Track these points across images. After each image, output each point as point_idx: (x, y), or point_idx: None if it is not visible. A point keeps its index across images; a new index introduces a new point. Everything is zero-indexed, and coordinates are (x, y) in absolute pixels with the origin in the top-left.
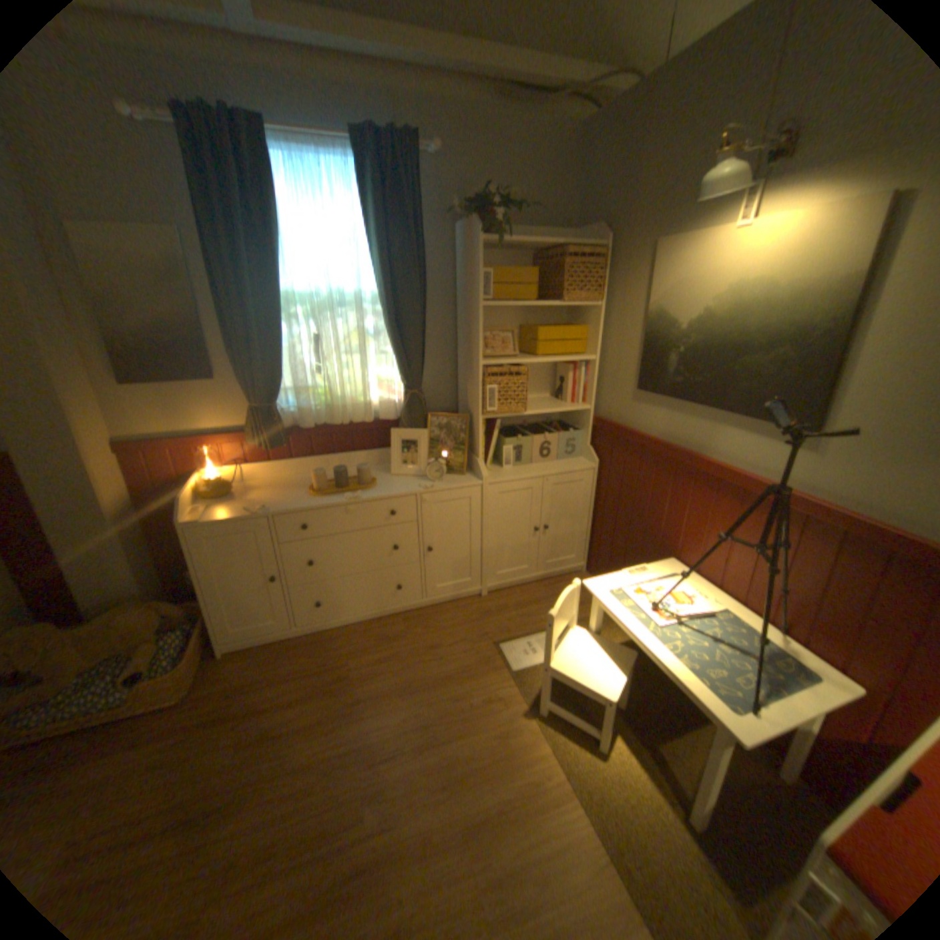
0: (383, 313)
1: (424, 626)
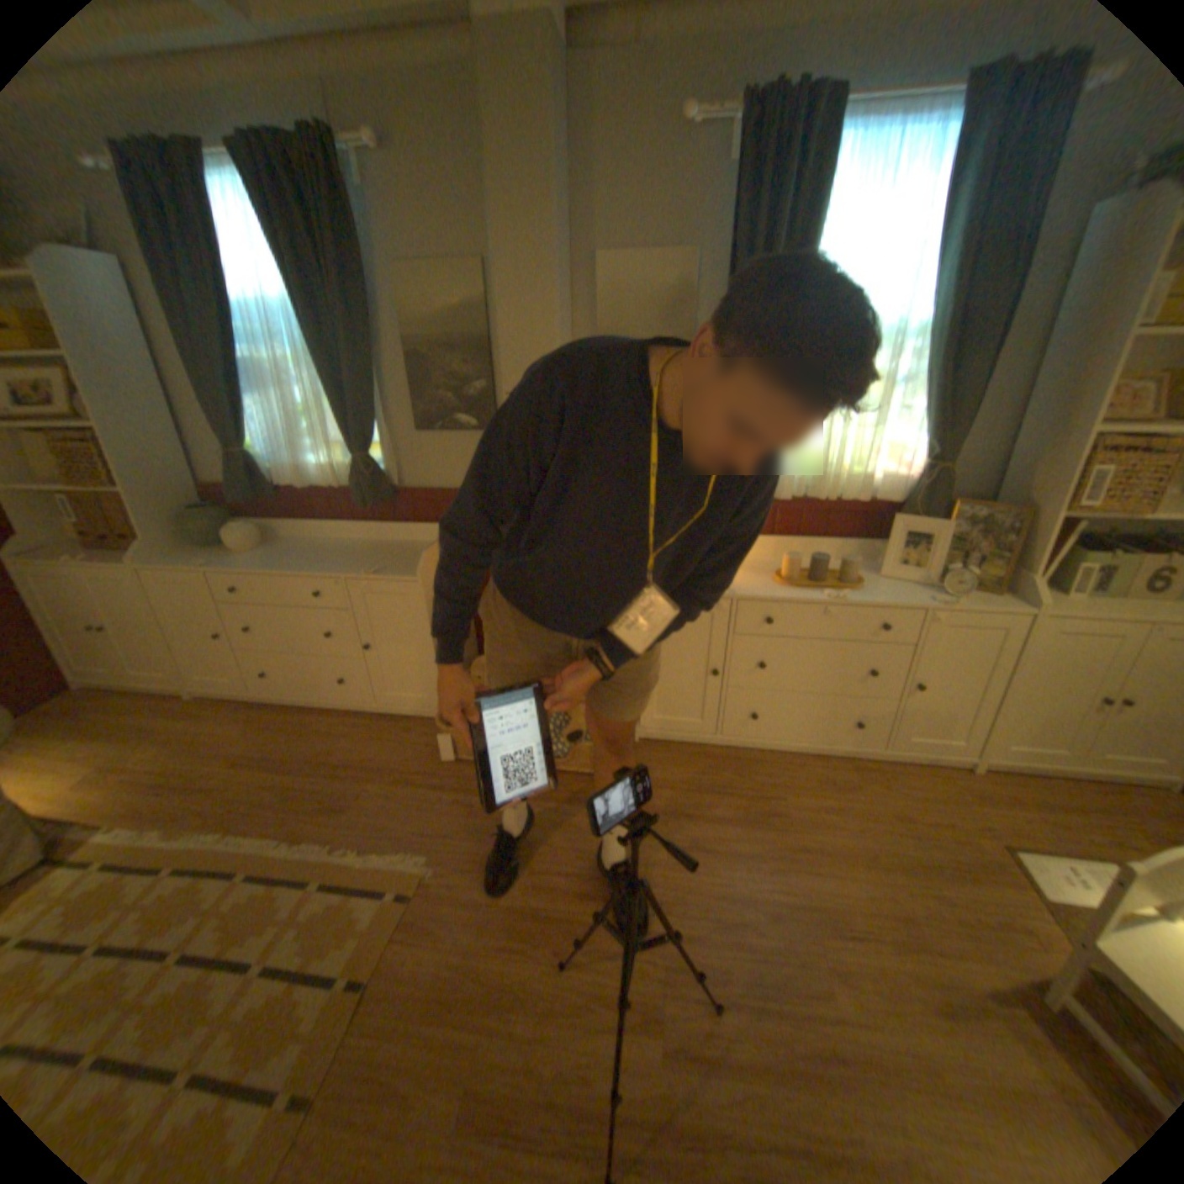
0: (935, 349)
1: (886, 787)
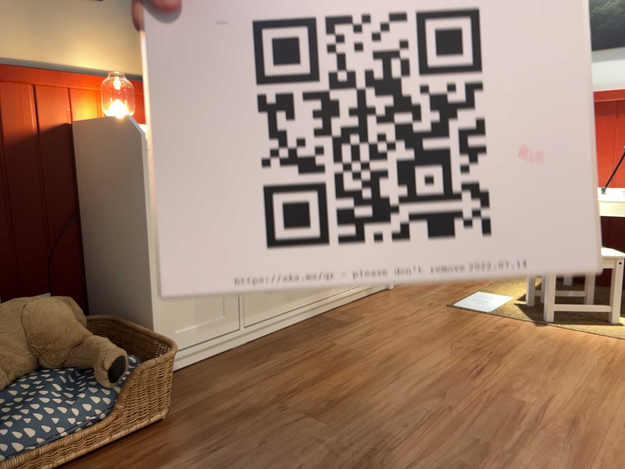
0: None
1: (367, 311)
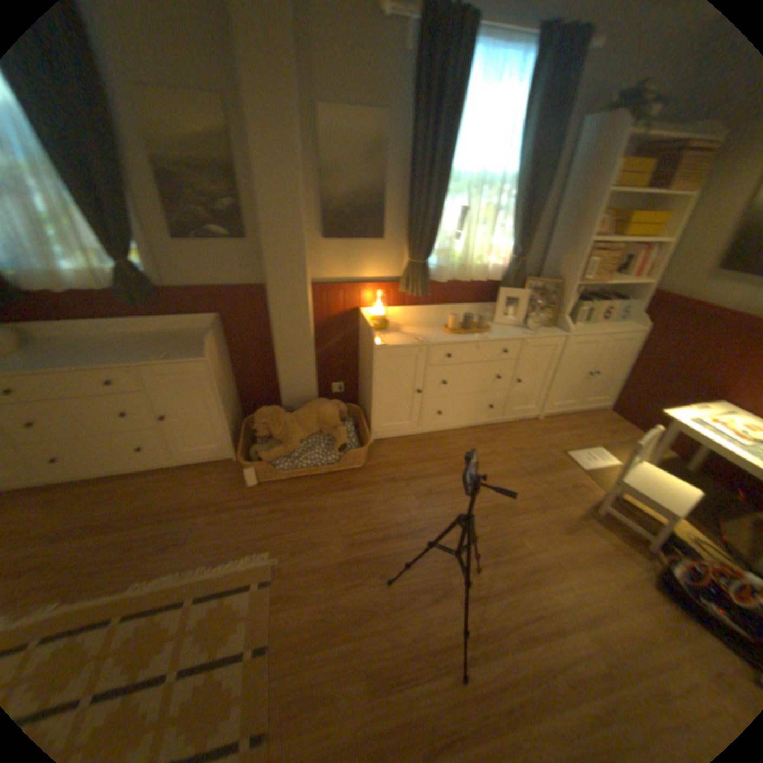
0: (520, 192)
1: (505, 436)
